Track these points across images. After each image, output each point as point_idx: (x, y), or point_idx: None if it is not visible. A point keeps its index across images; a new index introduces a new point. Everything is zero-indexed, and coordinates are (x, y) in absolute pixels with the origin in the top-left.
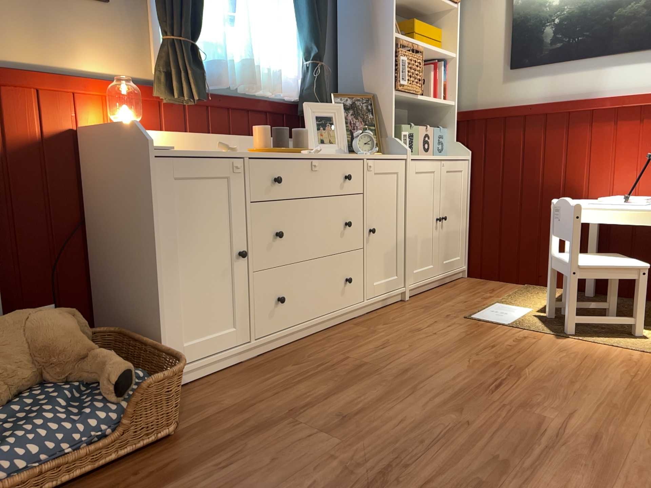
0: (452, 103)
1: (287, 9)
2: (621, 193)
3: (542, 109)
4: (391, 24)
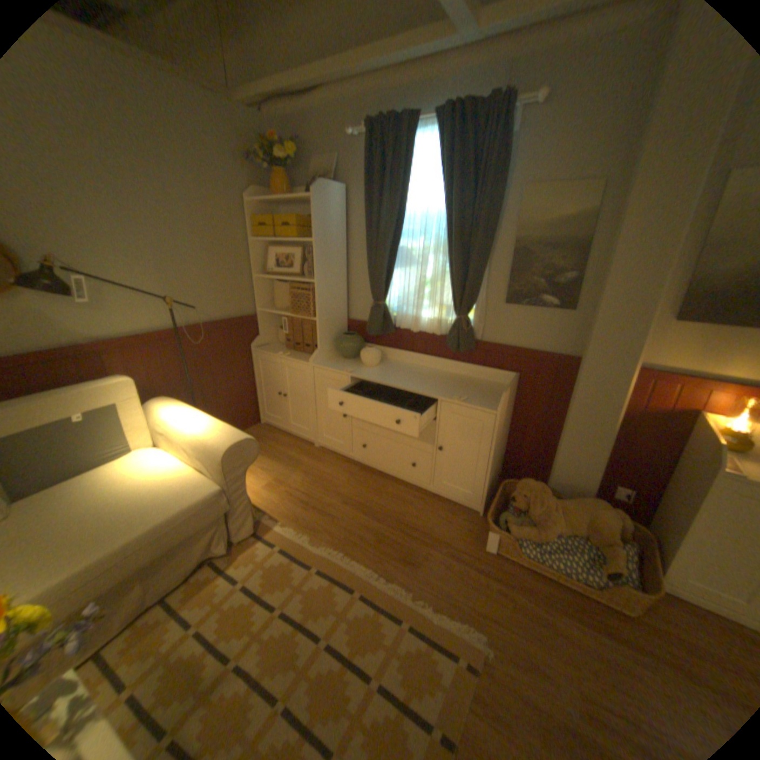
0: None
1: None
2: None
3: None
4: None
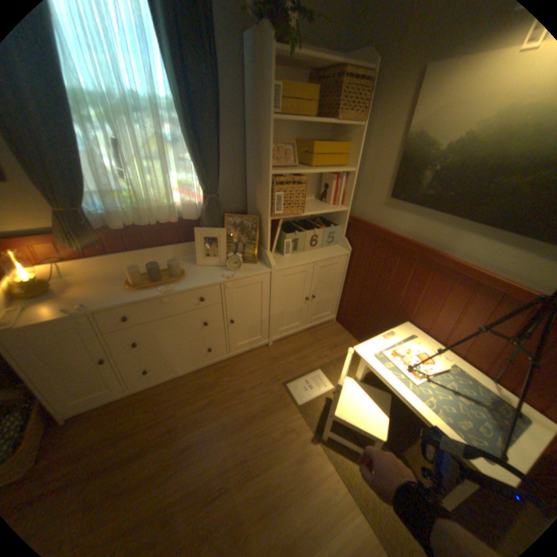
0: (345, 209)
1: (183, 148)
2: (437, 335)
3: (403, 242)
4: (269, 164)
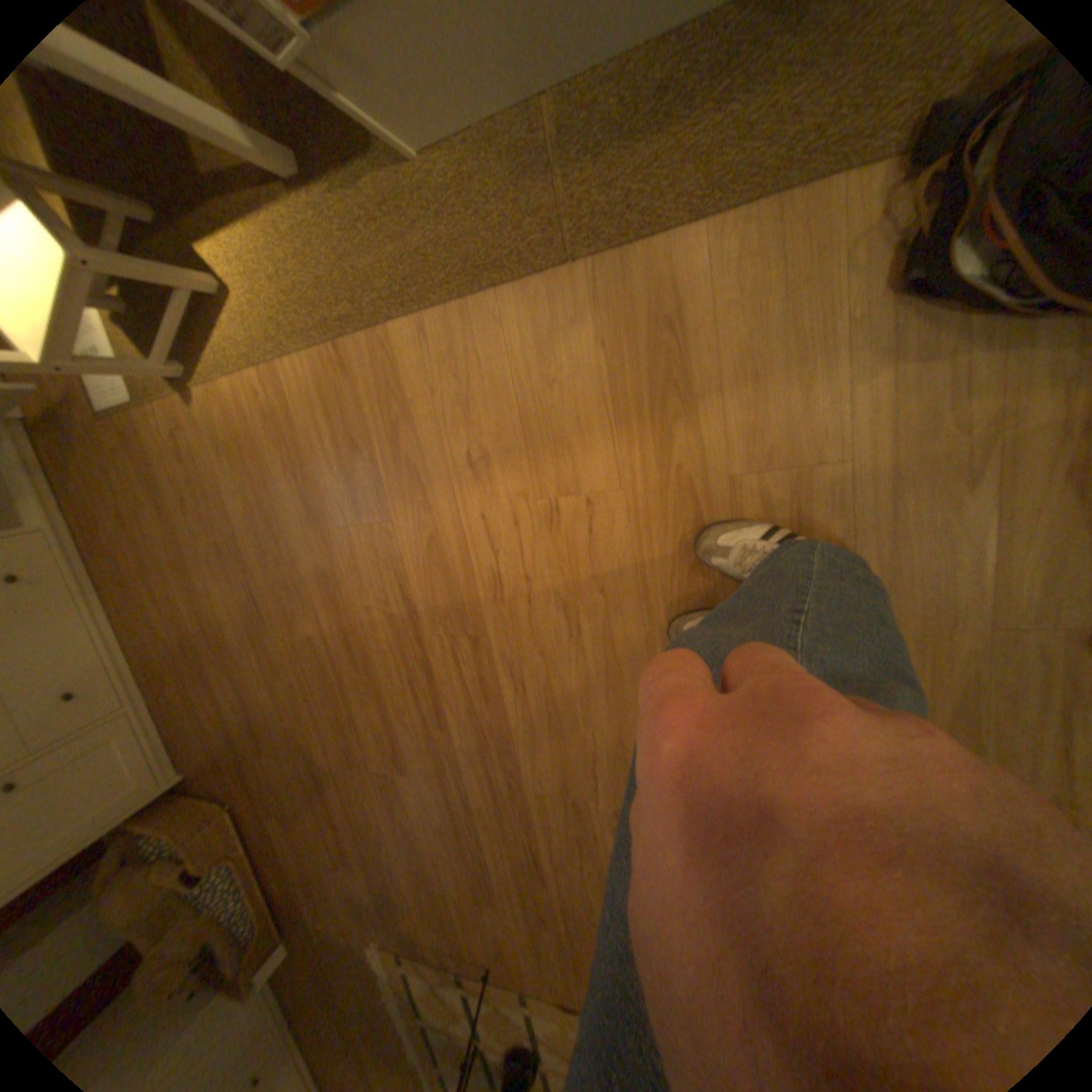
0: None
1: None
2: None
3: None
4: None
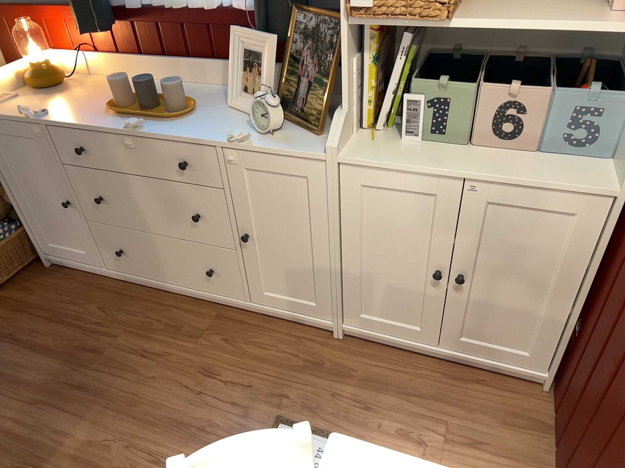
0: None
1: None
2: None
3: None
4: None
